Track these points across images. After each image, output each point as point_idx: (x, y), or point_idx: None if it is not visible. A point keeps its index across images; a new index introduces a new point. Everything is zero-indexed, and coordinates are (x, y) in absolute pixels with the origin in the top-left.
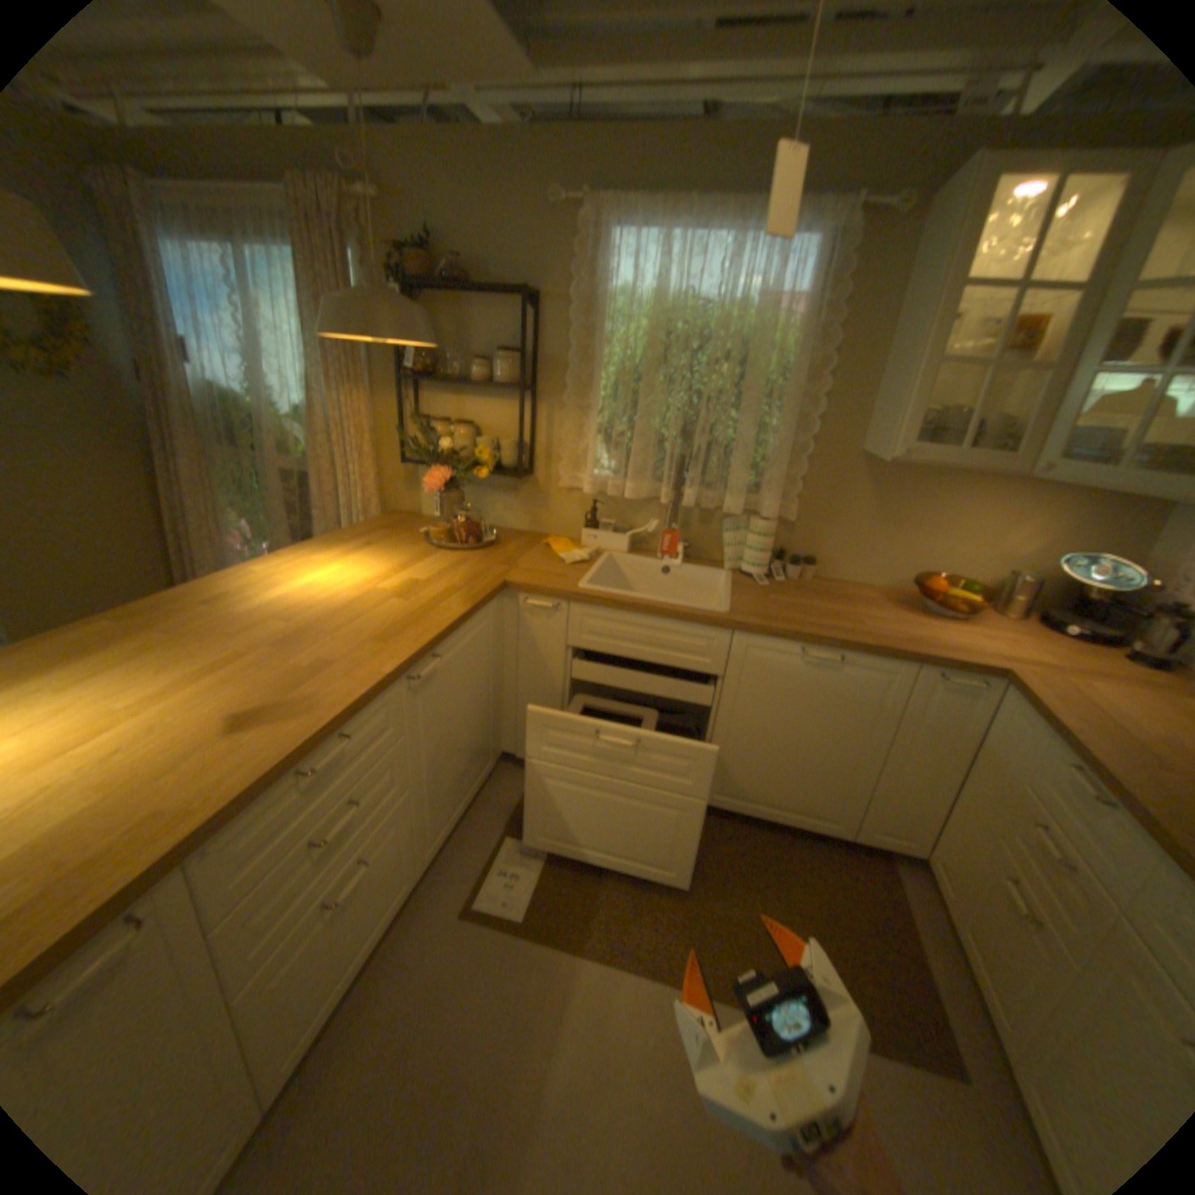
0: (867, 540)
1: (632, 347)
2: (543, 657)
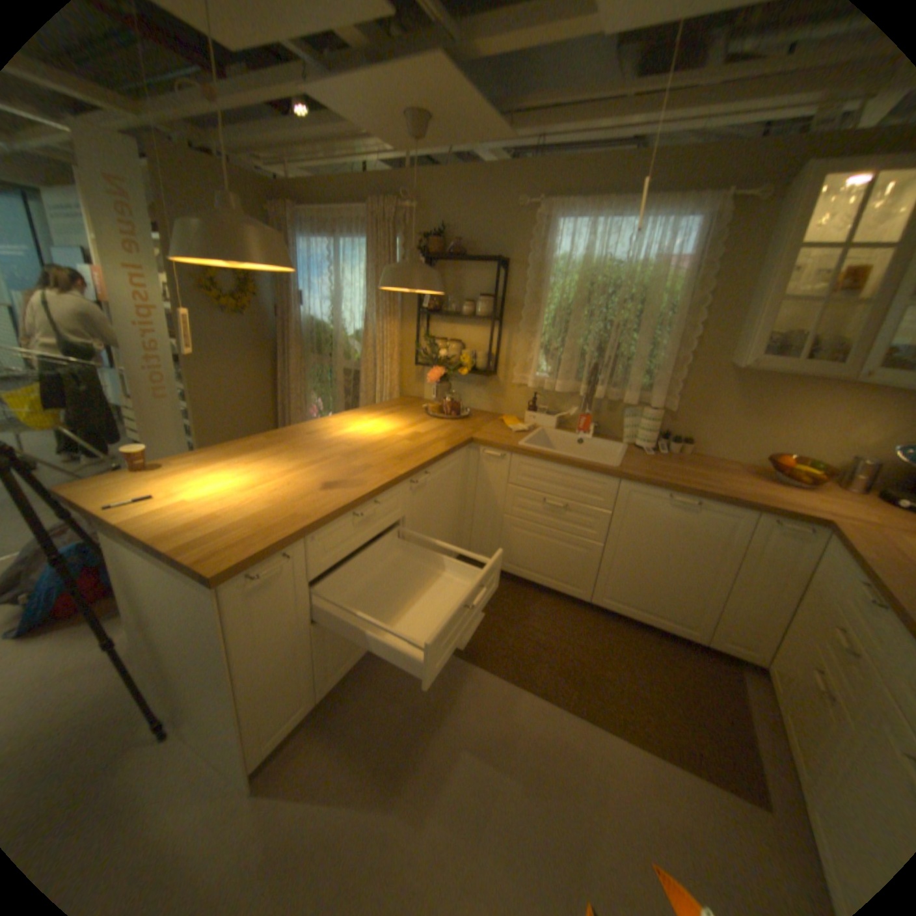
0: (735, 428)
1: (566, 293)
2: (491, 490)
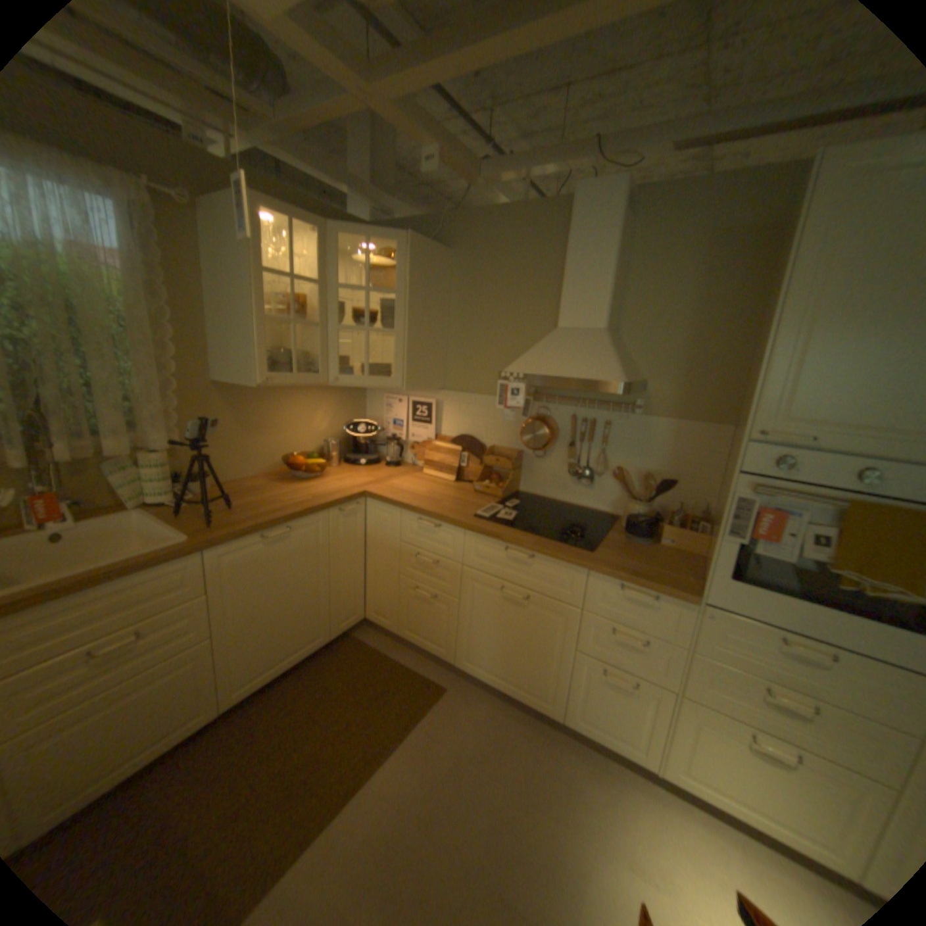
0: (237, 447)
1: None
2: None
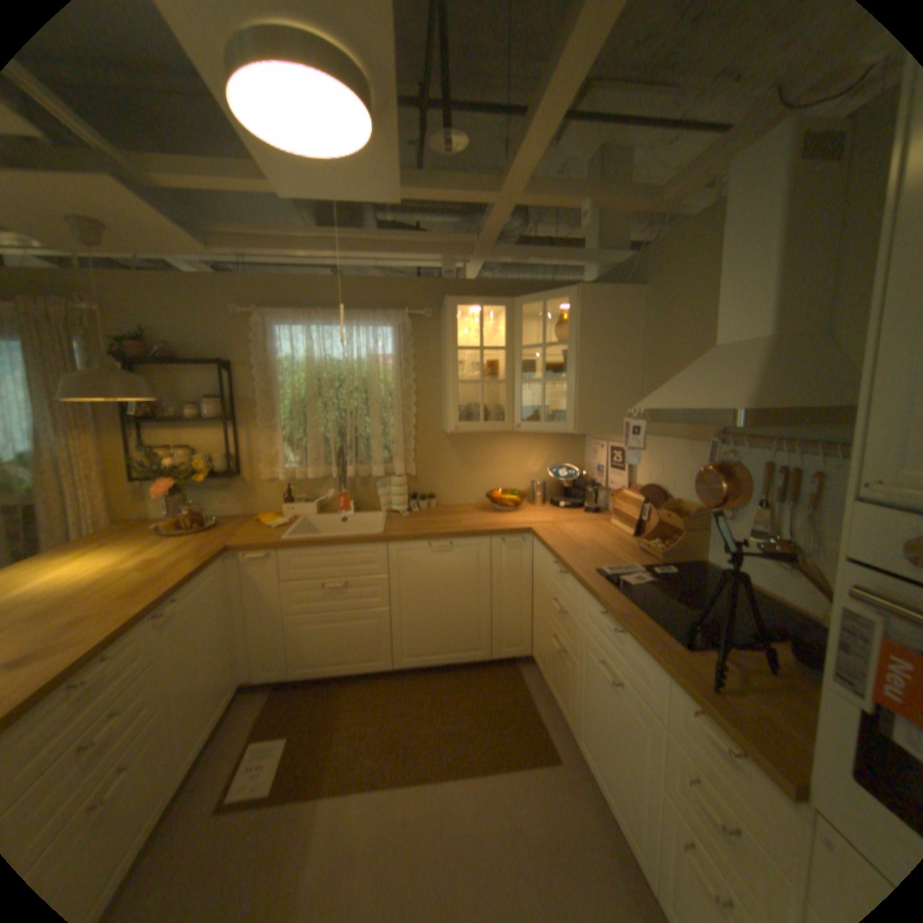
0: (459, 478)
1: (298, 388)
2: (263, 594)
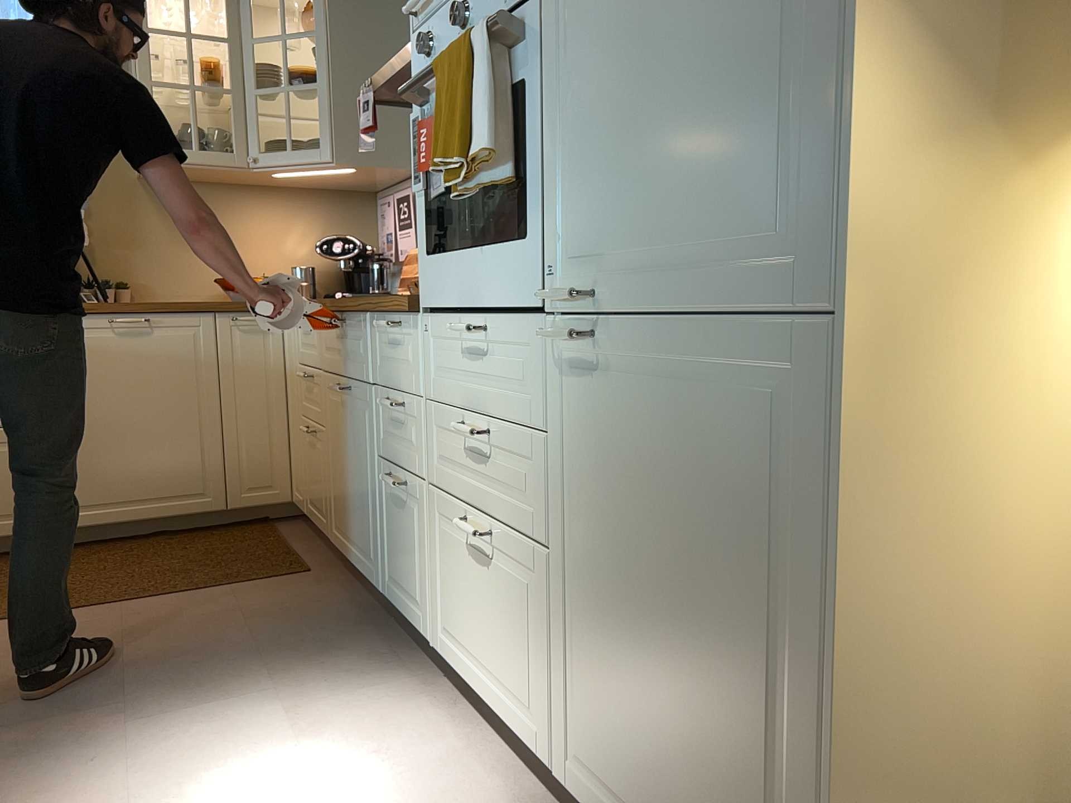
0: (170, 260)
1: None
2: None
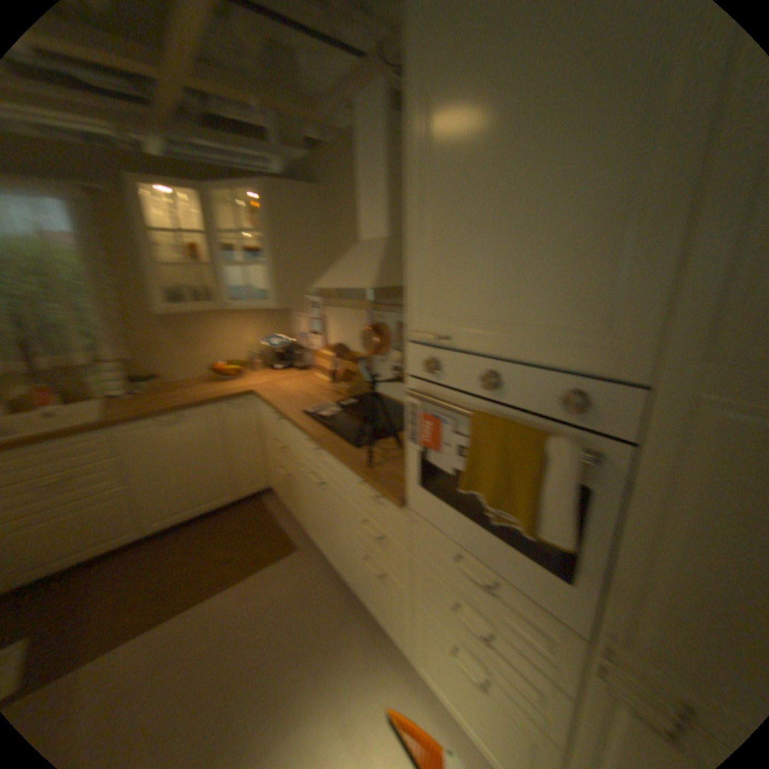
0: (173, 356)
1: None
2: None
